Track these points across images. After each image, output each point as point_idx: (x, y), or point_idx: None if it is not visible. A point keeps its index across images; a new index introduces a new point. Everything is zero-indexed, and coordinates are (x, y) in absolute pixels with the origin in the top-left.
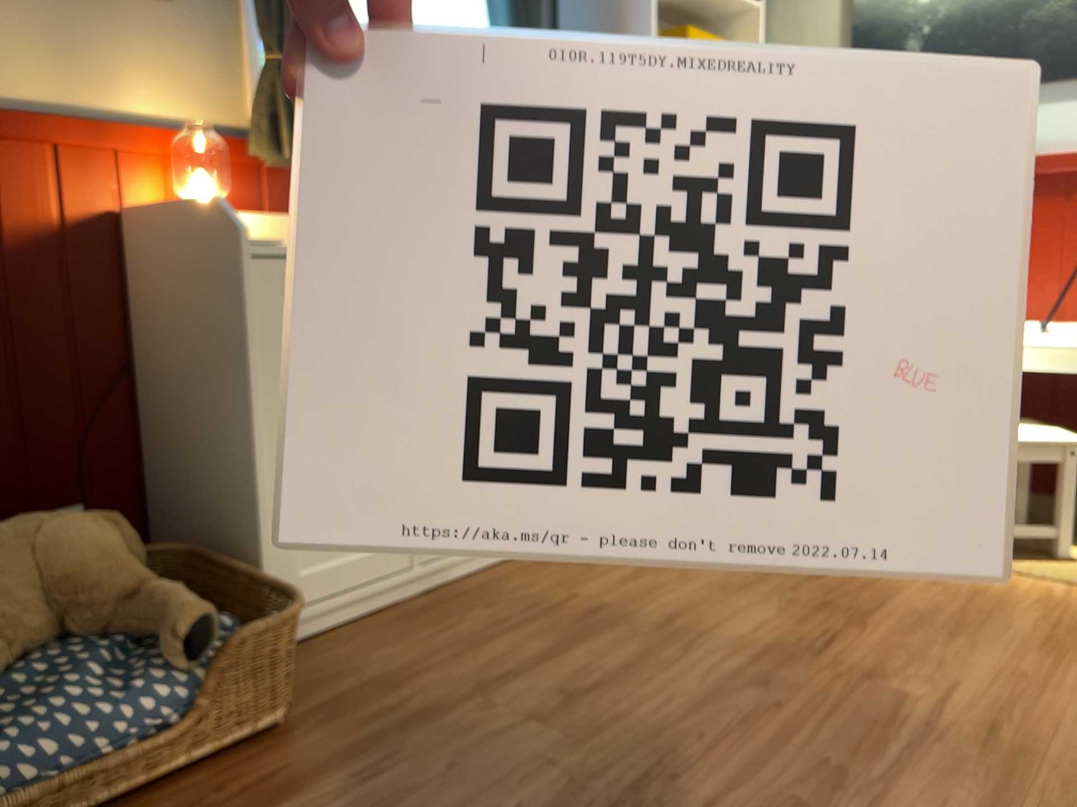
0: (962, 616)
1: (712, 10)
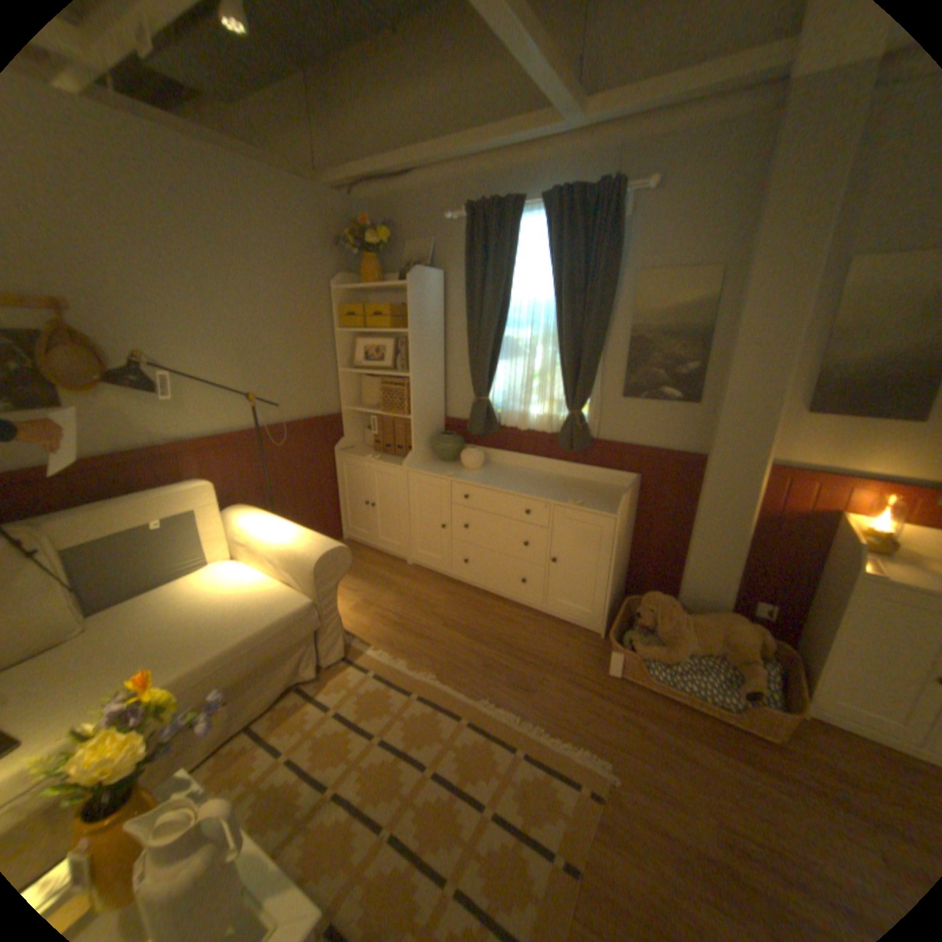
0: None
1: None
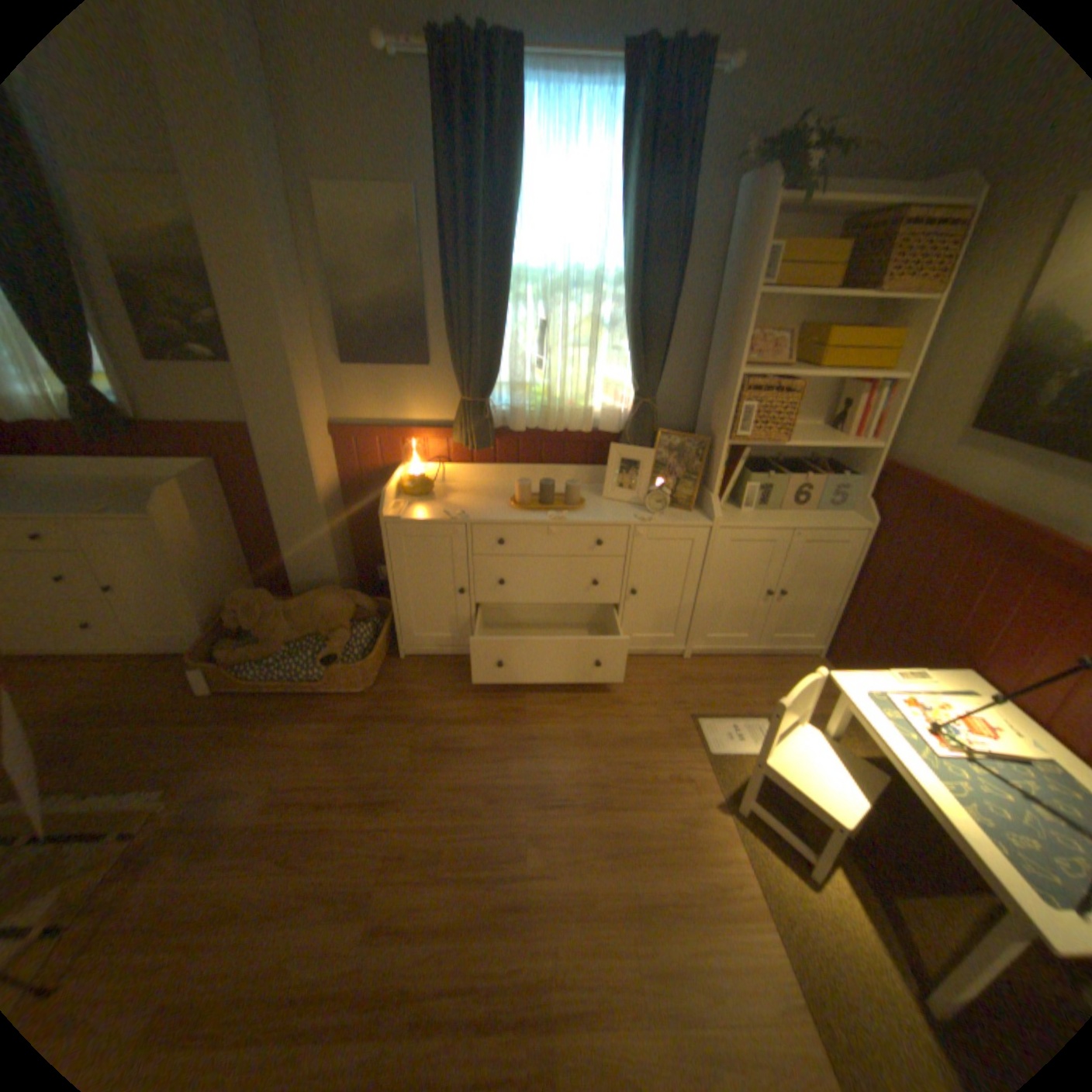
0: (648, 853)
1: (892, 299)
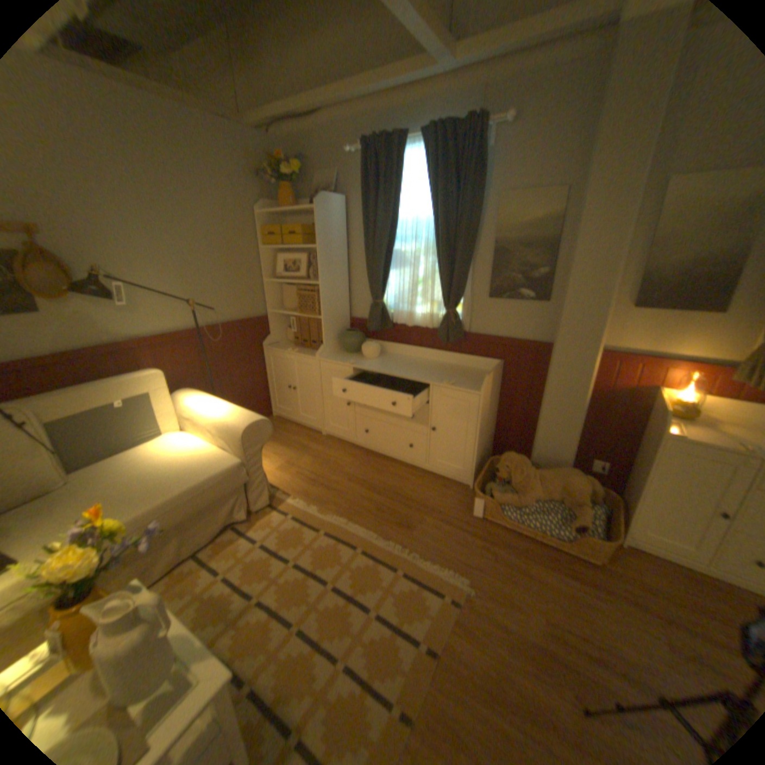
0: None
1: None
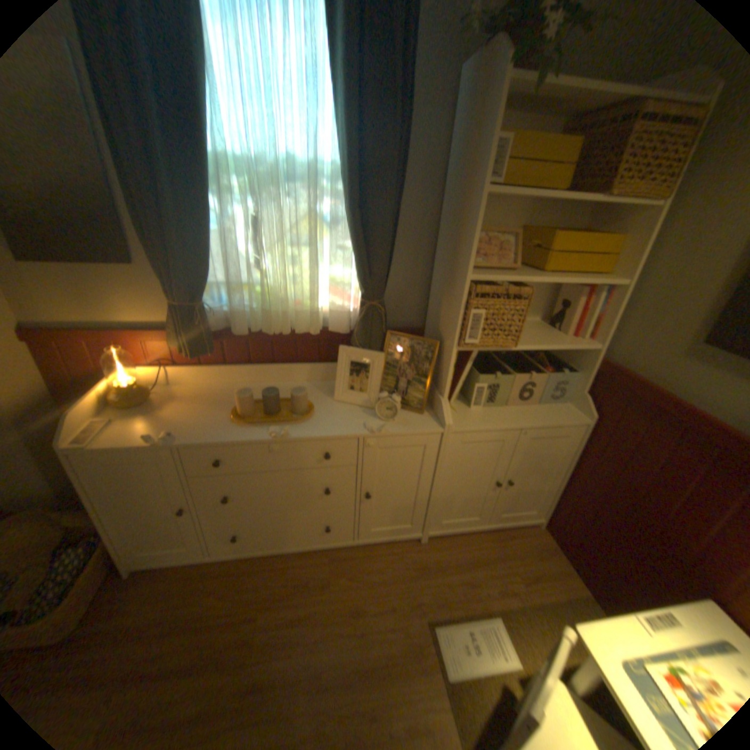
0: None
1: (613, 203)
